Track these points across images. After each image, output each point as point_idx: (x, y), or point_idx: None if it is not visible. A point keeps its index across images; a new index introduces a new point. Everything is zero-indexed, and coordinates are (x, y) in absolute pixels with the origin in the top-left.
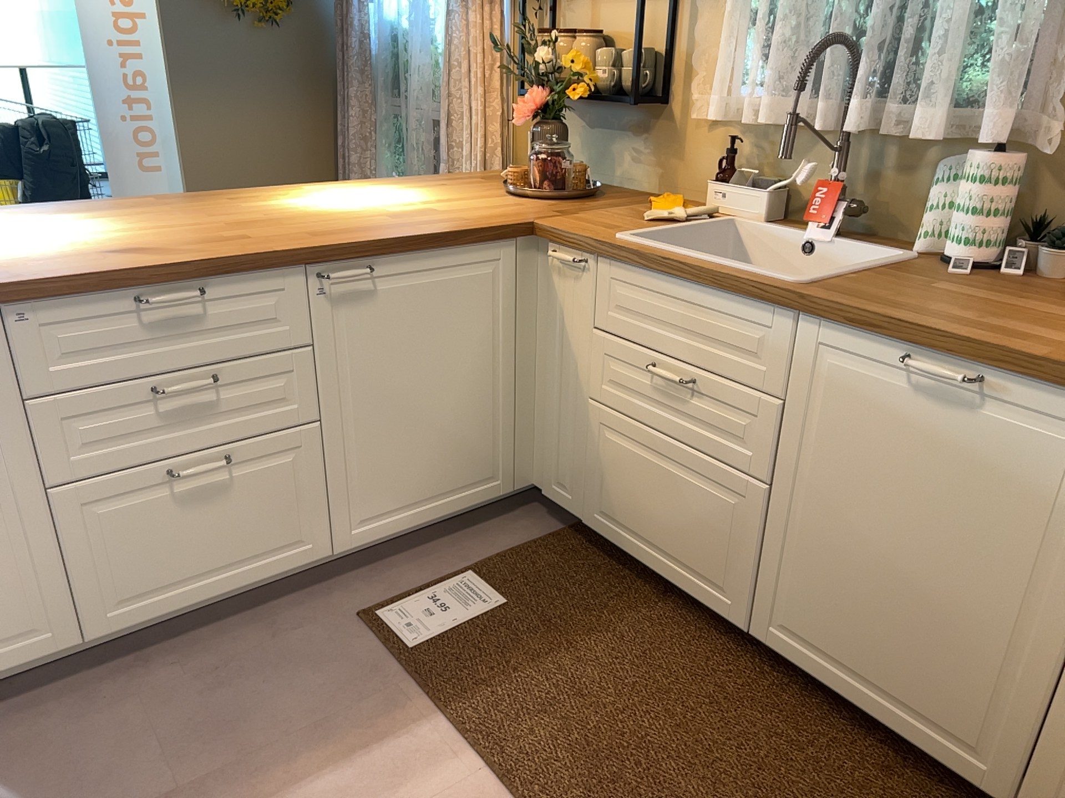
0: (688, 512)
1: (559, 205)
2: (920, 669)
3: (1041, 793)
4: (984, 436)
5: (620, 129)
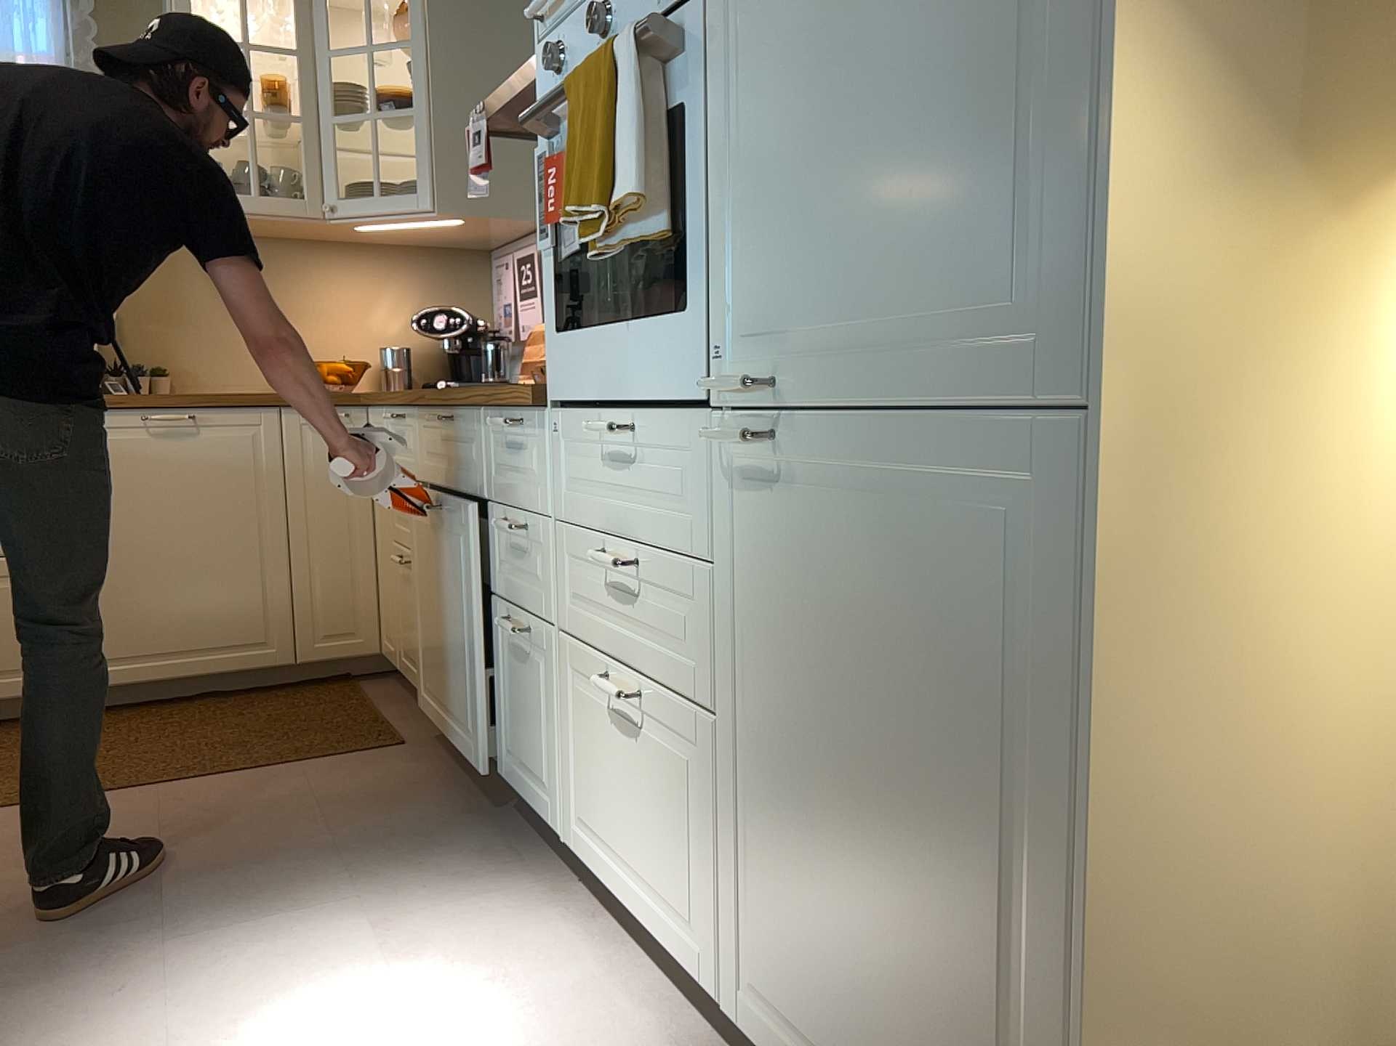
0: None
1: None
2: (216, 615)
3: (304, 638)
4: (204, 448)
5: None
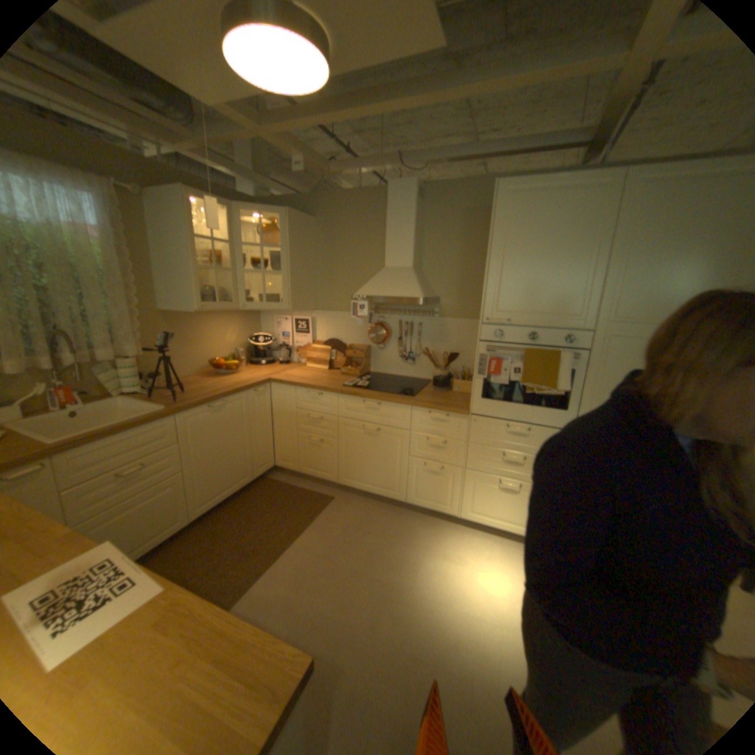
0: (153, 514)
1: None
2: (232, 474)
3: (256, 470)
4: (226, 413)
5: None
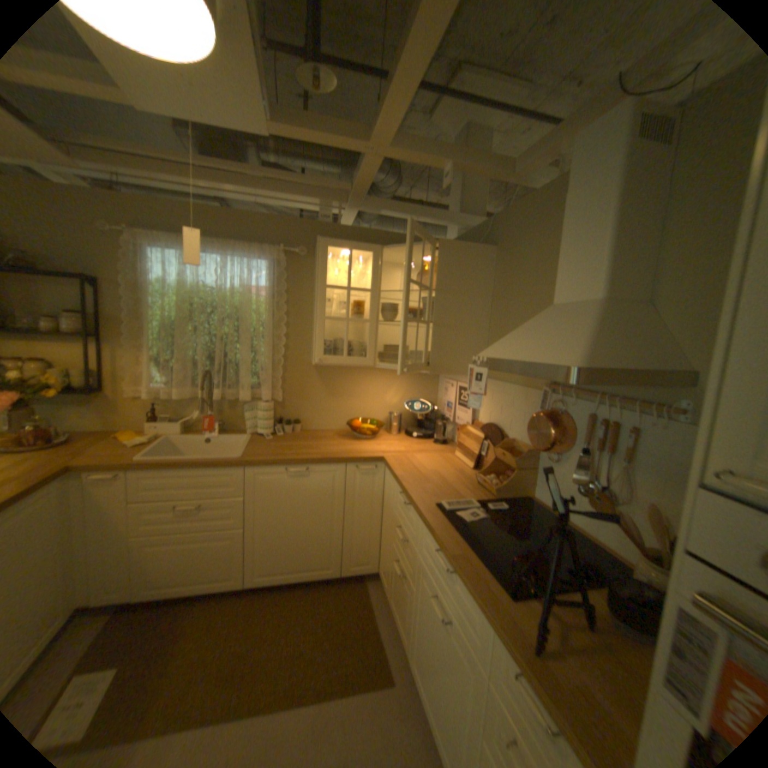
0: (205, 558)
1: (62, 451)
2: (308, 556)
3: (345, 566)
4: (311, 482)
5: (67, 402)
